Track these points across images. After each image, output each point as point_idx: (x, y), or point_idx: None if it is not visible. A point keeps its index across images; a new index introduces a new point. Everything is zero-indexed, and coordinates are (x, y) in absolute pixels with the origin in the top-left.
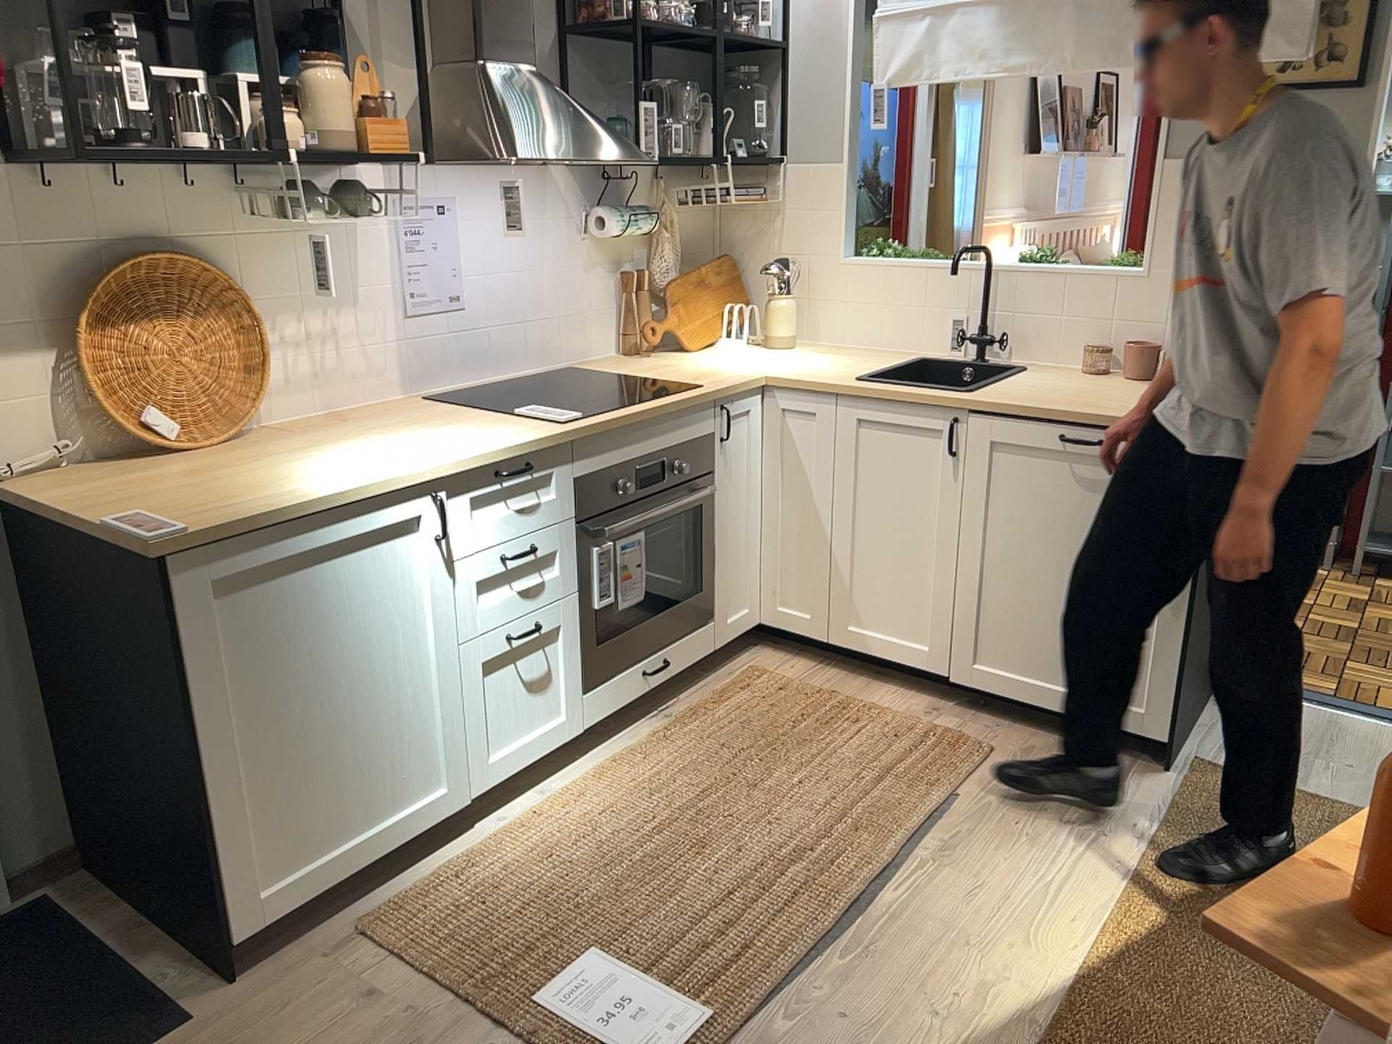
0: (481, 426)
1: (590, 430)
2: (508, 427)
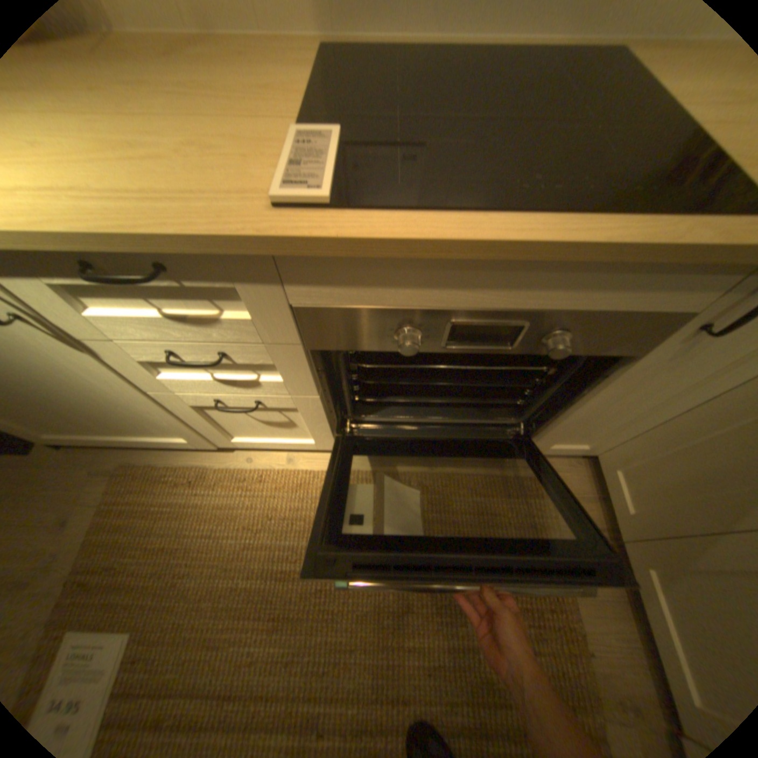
0: (206, 135)
1: (308, 245)
2: (213, 160)
